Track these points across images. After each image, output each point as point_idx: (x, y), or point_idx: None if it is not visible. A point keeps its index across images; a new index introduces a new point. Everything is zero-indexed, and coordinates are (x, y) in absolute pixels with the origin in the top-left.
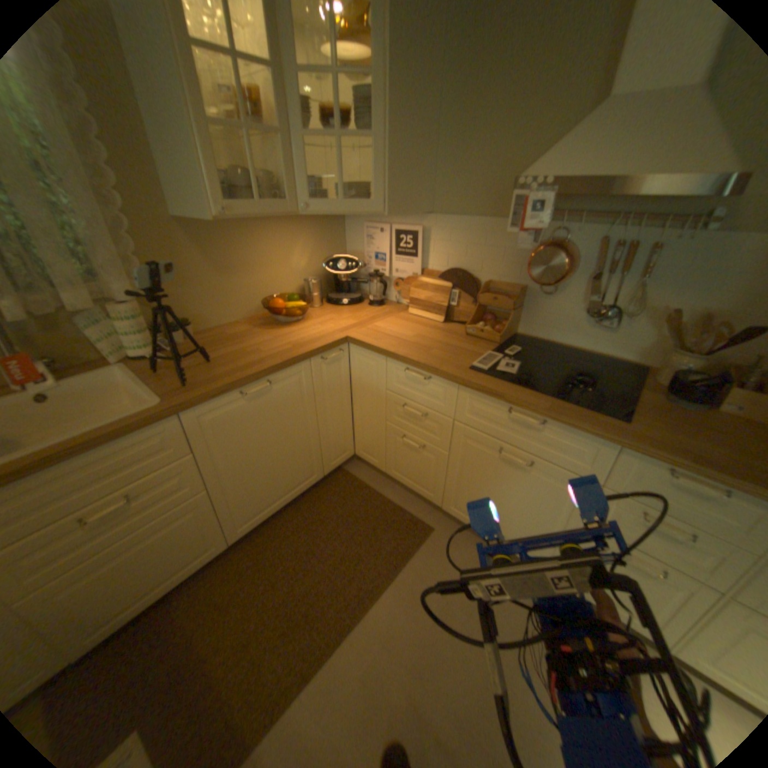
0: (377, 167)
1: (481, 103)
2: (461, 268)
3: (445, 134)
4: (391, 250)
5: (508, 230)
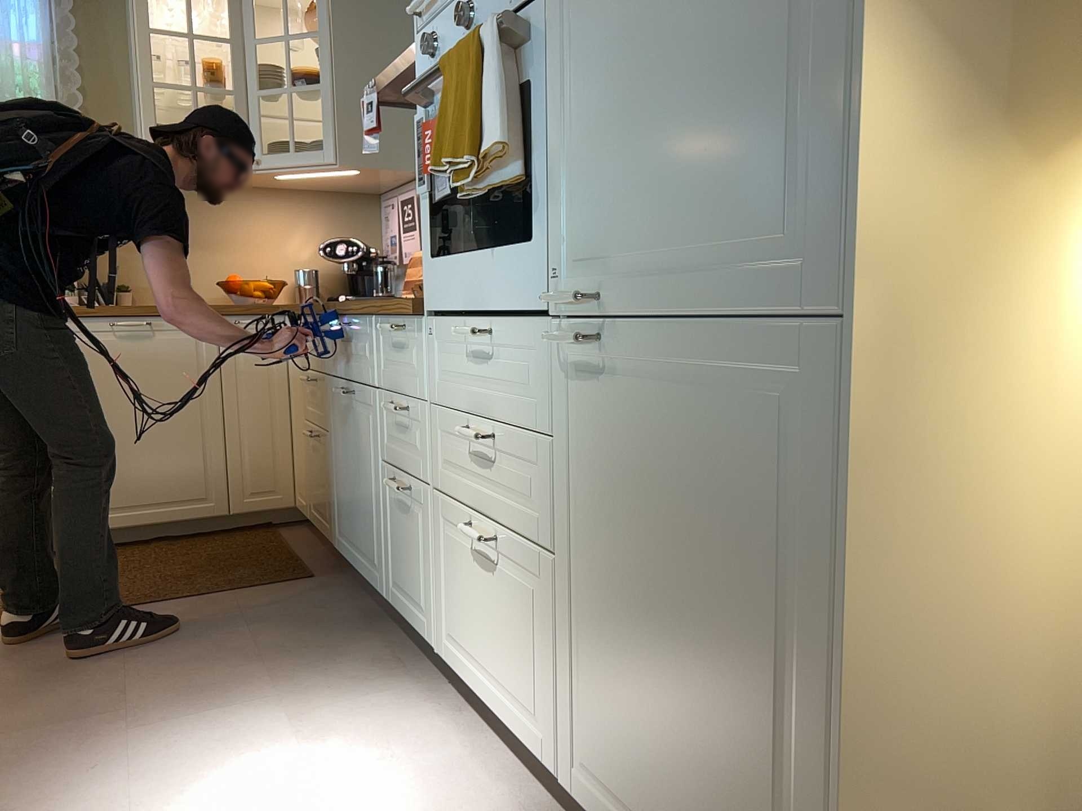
0: (327, 116)
1: None
2: None
3: None
4: (400, 226)
5: None
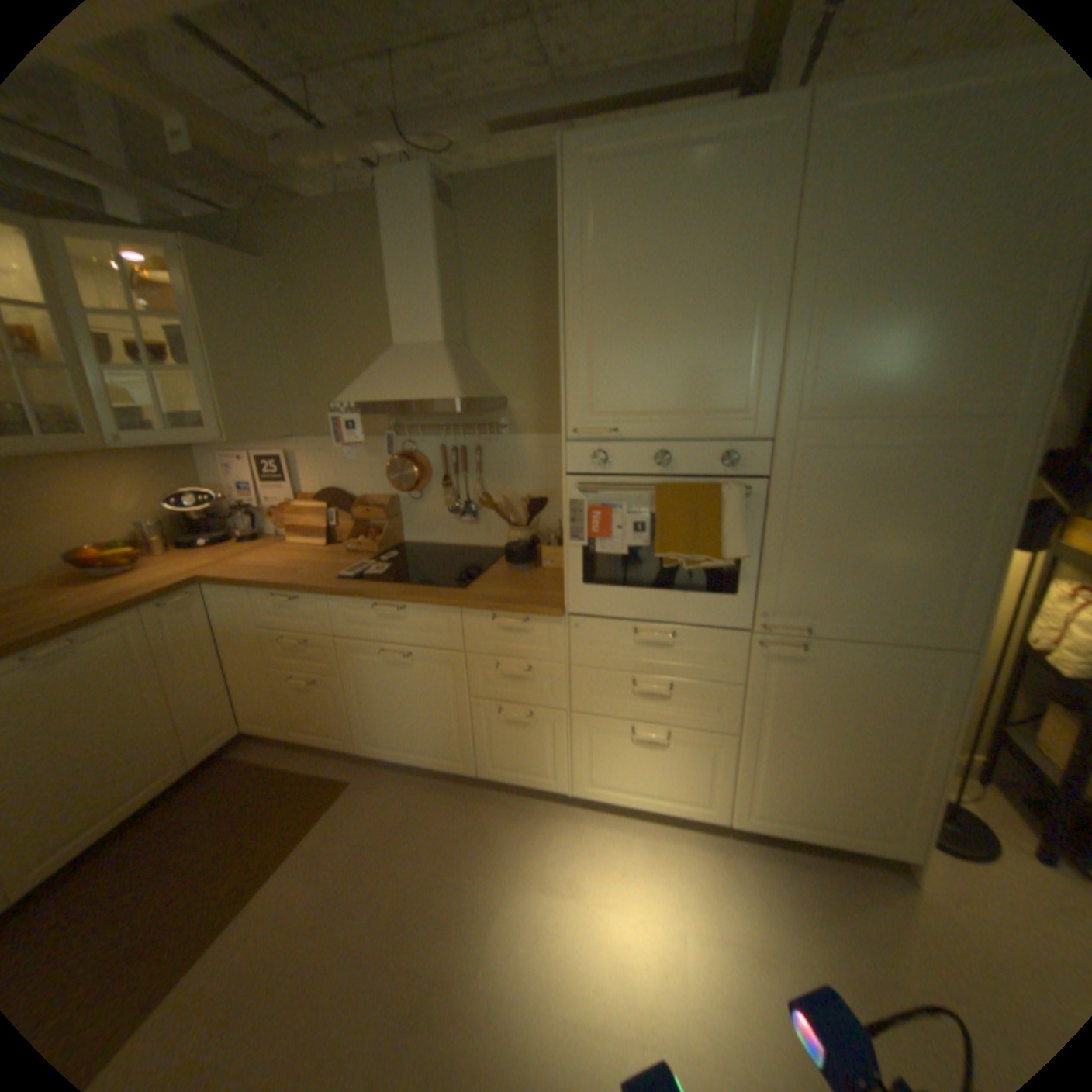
0: (204, 399)
1: (312, 343)
2: (334, 488)
3: (287, 367)
4: (255, 479)
5: (367, 448)
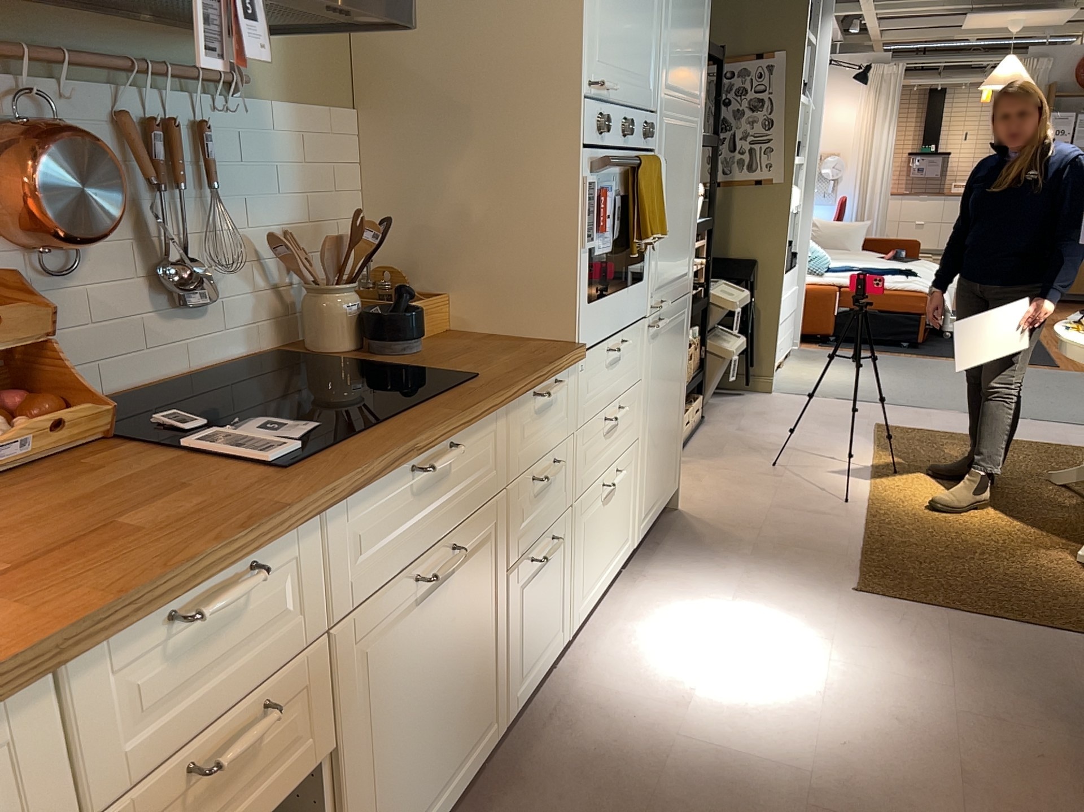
0: None
1: None
2: None
3: None
4: None
5: None
